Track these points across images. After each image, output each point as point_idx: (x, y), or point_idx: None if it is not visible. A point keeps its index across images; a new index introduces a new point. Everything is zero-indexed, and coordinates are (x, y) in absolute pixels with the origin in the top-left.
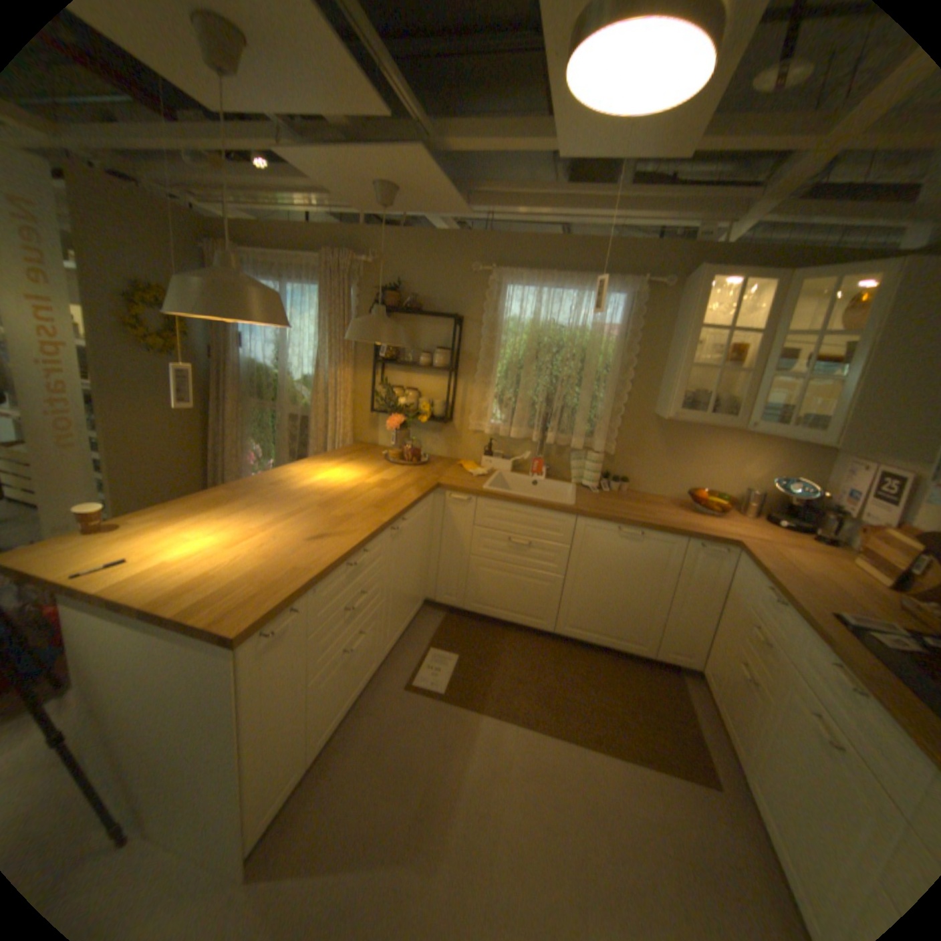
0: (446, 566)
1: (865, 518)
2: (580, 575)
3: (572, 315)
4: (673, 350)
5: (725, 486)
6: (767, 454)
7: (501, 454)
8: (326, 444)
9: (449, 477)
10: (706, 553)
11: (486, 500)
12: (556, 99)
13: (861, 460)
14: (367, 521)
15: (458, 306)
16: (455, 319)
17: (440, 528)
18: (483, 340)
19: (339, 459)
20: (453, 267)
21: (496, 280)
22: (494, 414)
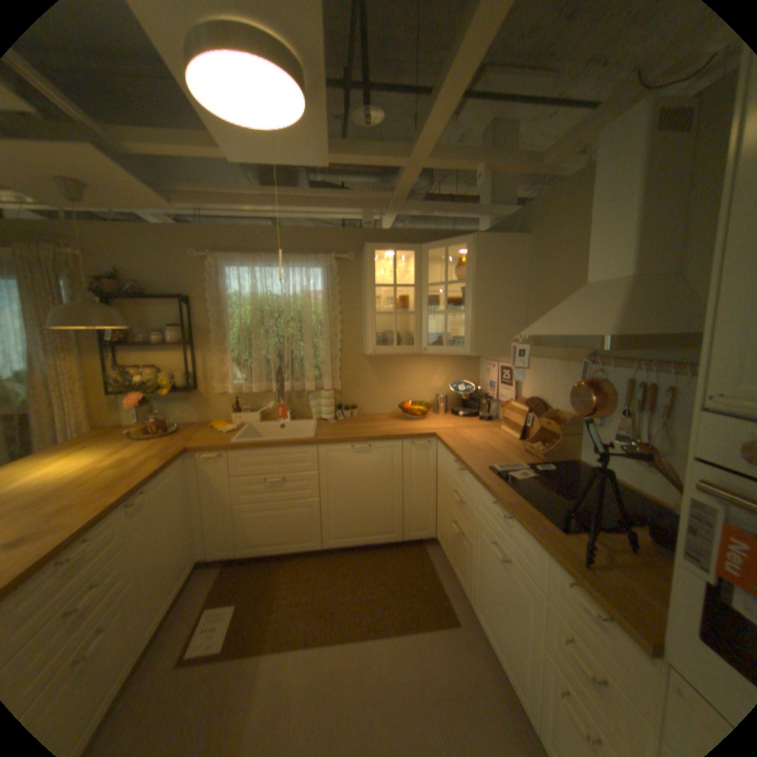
0: (210, 522)
1: (500, 398)
2: (331, 492)
3: (284, 286)
4: (364, 305)
5: (421, 396)
6: (441, 368)
7: (249, 407)
8: (57, 436)
9: (198, 438)
10: (415, 447)
11: (237, 451)
12: (202, 113)
13: (489, 361)
14: (90, 506)
15: (183, 287)
16: (180, 298)
17: (197, 488)
18: (212, 313)
19: (69, 449)
20: (171, 254)
21: (213, 263)
22: (235, 374)
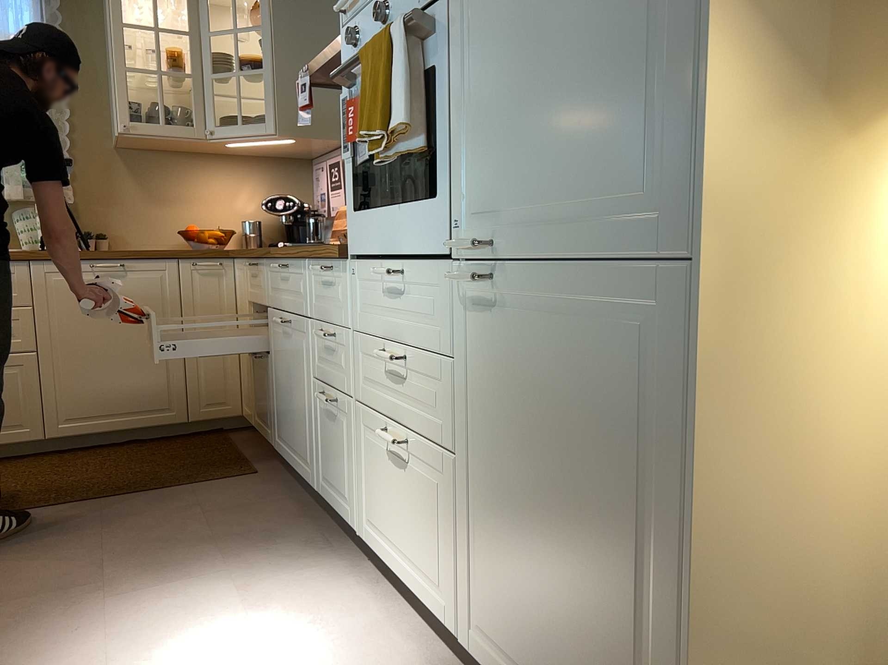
0: None
1: (331, 211)
2: (57, 343)
3: None
4: (110, 66)
5: (220, 225)
6: (250, 182)
7: None
8: None
9: None
10: (199, 272)
11: None
12: None
13: (317, 163)
14: None
15: None
16: None
17: None
18: None
19: None
20: None
21: None
22: None
